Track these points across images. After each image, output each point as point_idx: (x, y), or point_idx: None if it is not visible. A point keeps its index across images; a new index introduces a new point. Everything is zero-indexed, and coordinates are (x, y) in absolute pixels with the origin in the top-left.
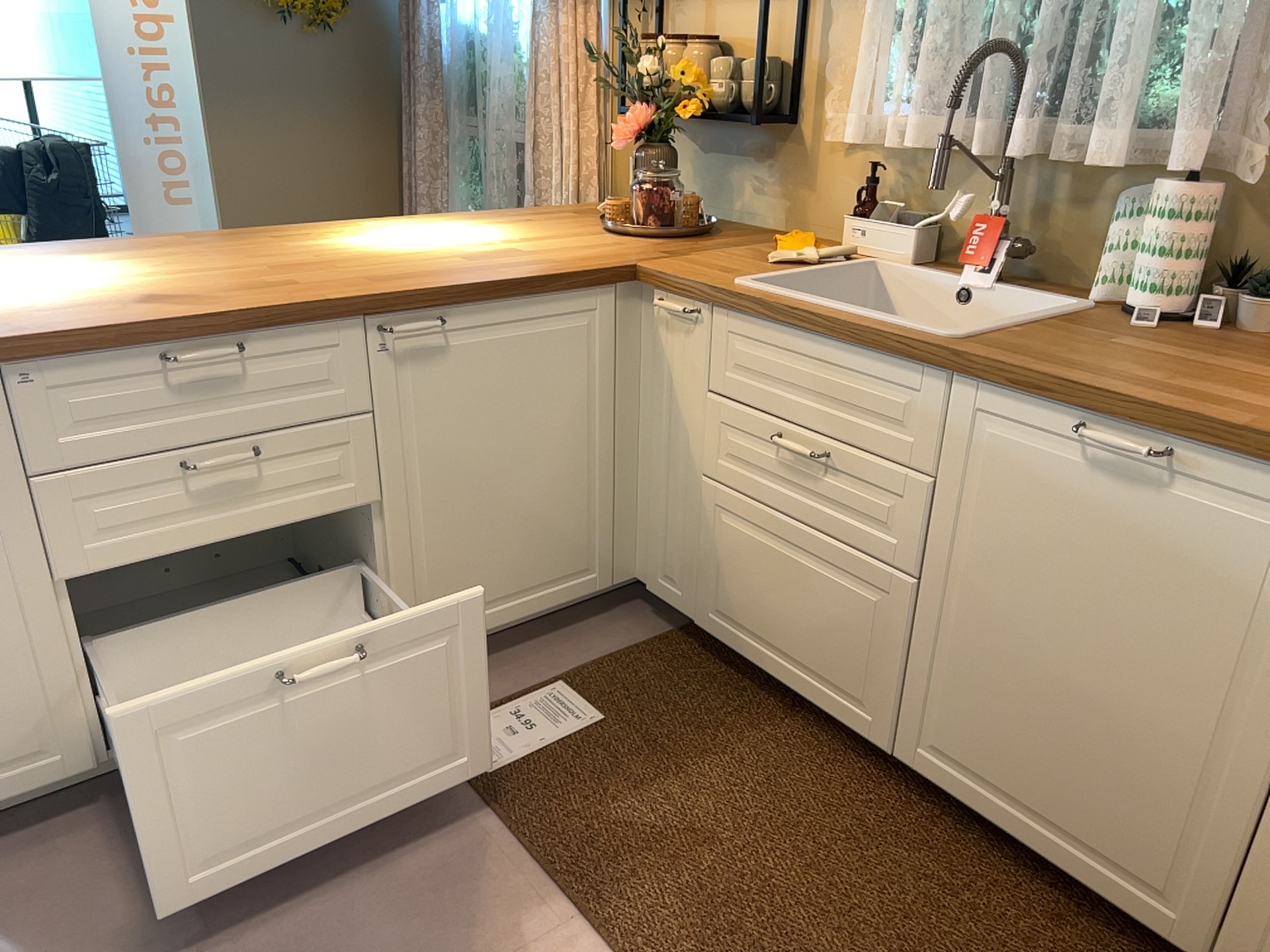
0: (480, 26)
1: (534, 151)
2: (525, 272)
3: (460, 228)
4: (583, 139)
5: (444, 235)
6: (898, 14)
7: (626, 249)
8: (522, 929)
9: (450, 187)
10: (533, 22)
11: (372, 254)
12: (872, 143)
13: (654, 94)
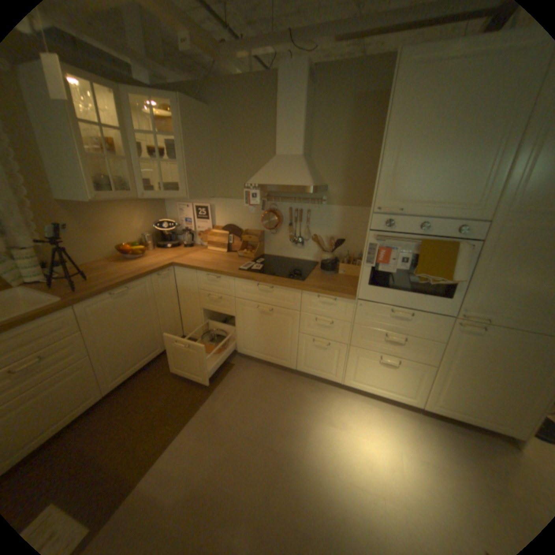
0: None
1: None
2: None
3: None
4: None
5: None
6: None
7: None
8: (167, 469)
9: None
10: None
11: None
12: None
13: None
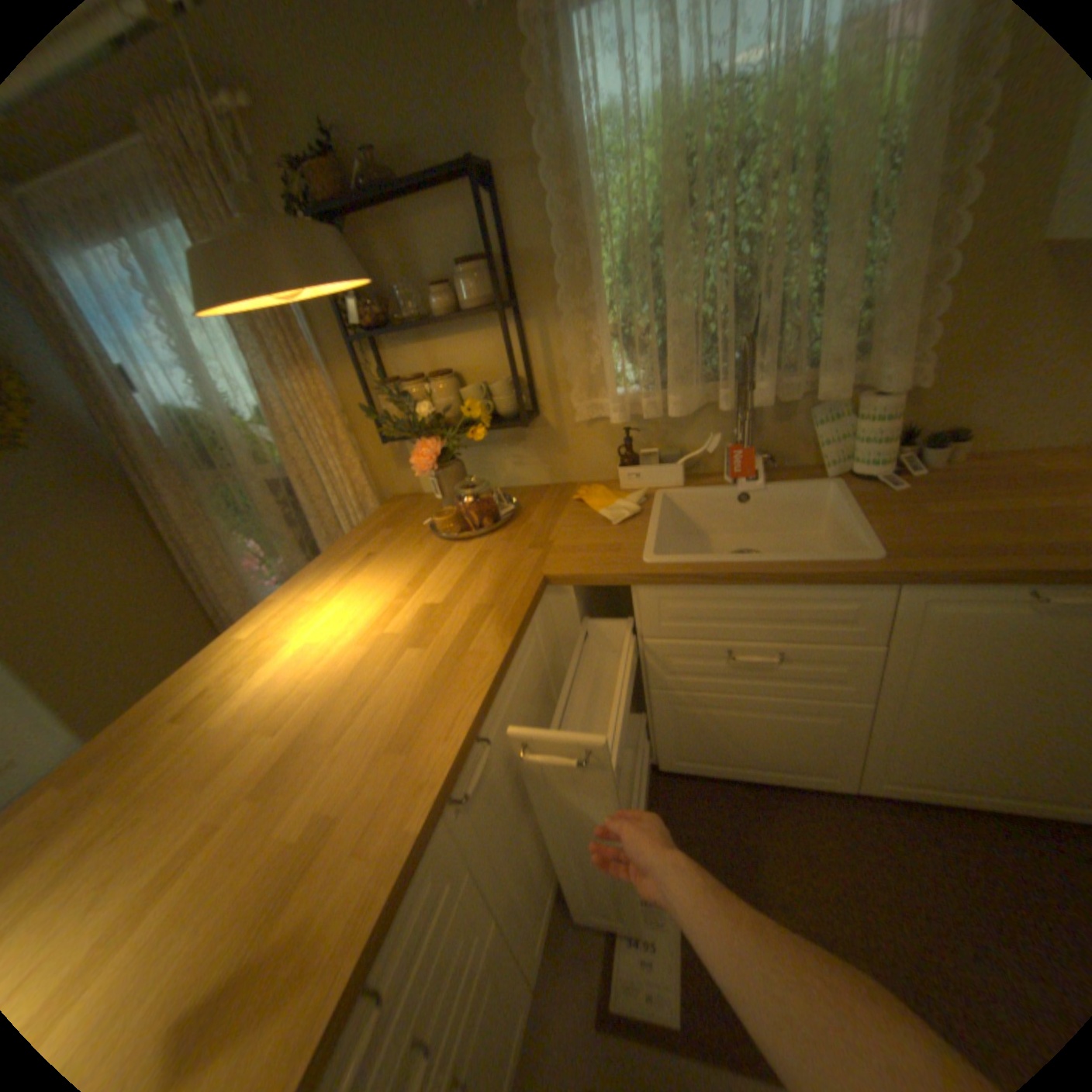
0: (185, 400)
1: (304, 485)
2: (499, 639)
3: (336, 595)
4: (348, 465)
5: (337, 613)
6: (618, 323)
7: (500, 555)
8: None
9: (214, 527)
10: (255, 389)
11: (321, 690)
12: (630, 415)
13: (433, 425)
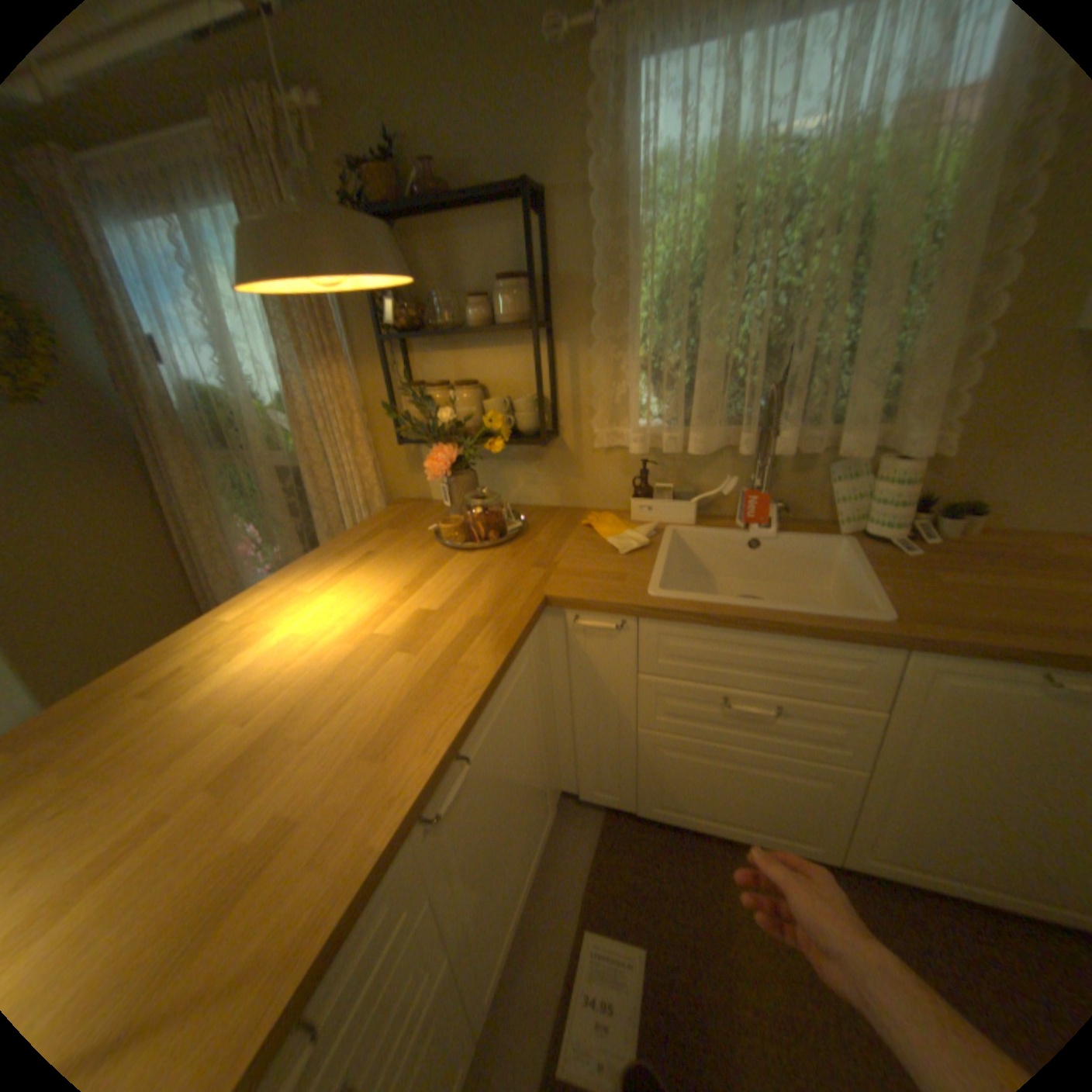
0: (208, 379)
1: (313, 476)
2: (492, 654)
3: (329, 589)
4: (360, 462)
5: (328, 608)
6: (648, 356)
7: (503, 570)
8: None
9: (215, 507)
10: (279, 376)
11: (301, 684)
12: (649, 448)
13: (452, 432)
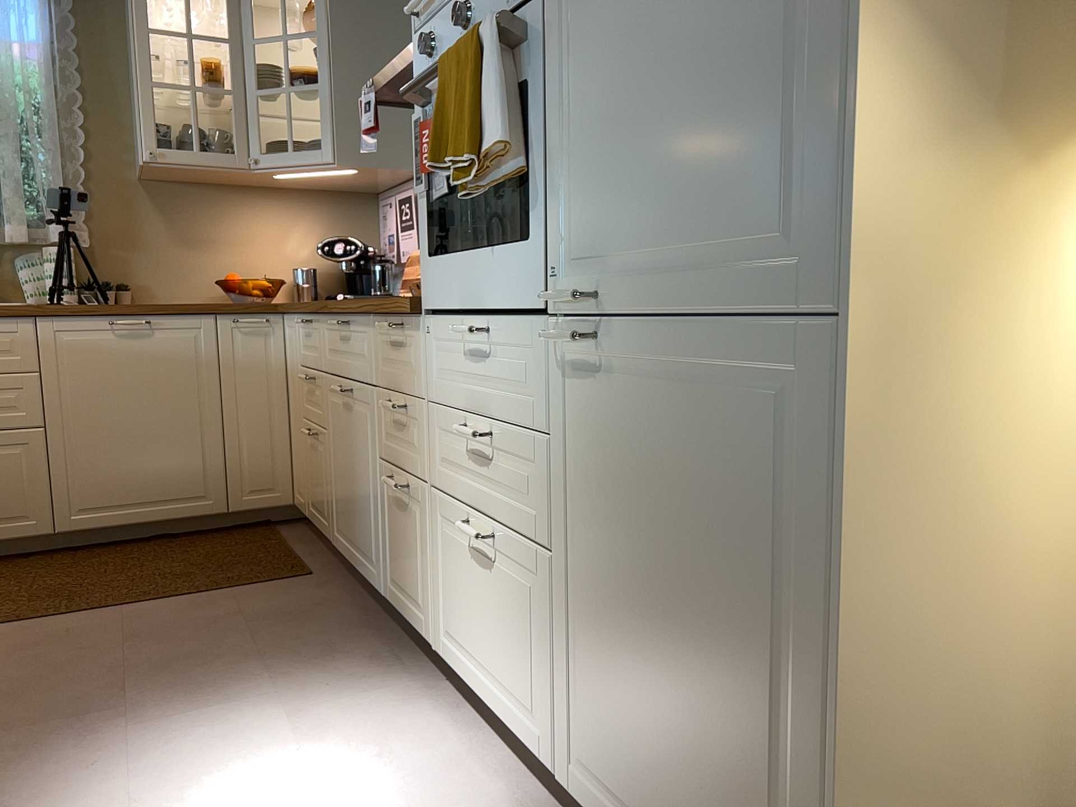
0: None
1: None
2: None
3: None
4: None
5: None
6: None
7: None
8: None
9: None
10: None
11: None
12: None
13: None
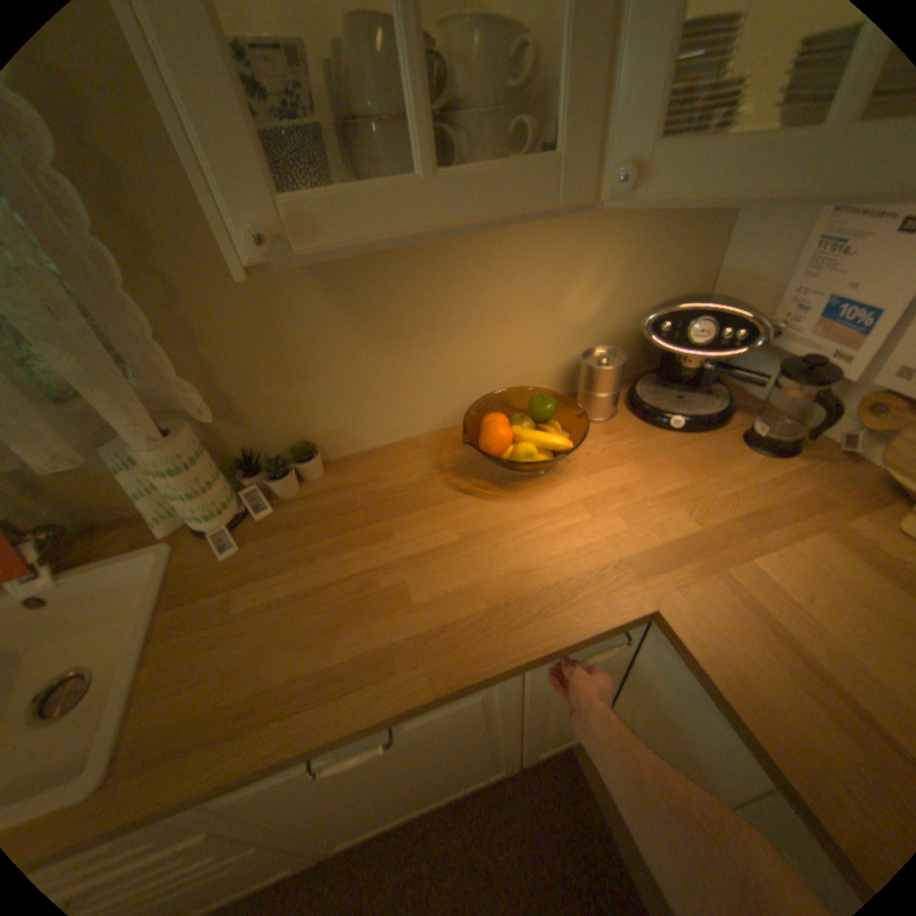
0: None
1: None
2: None
3: None
4: None
5: None
6: None
7: None
8: None
9: None
10: None
11: None
12: None
13: None
